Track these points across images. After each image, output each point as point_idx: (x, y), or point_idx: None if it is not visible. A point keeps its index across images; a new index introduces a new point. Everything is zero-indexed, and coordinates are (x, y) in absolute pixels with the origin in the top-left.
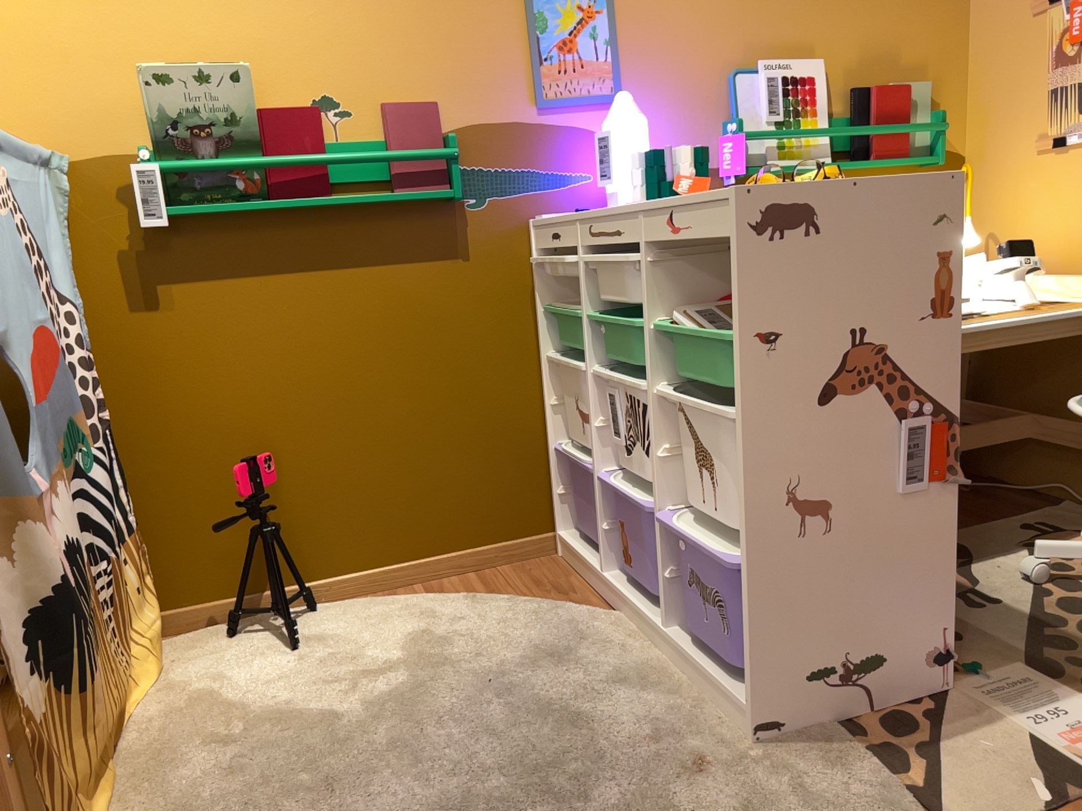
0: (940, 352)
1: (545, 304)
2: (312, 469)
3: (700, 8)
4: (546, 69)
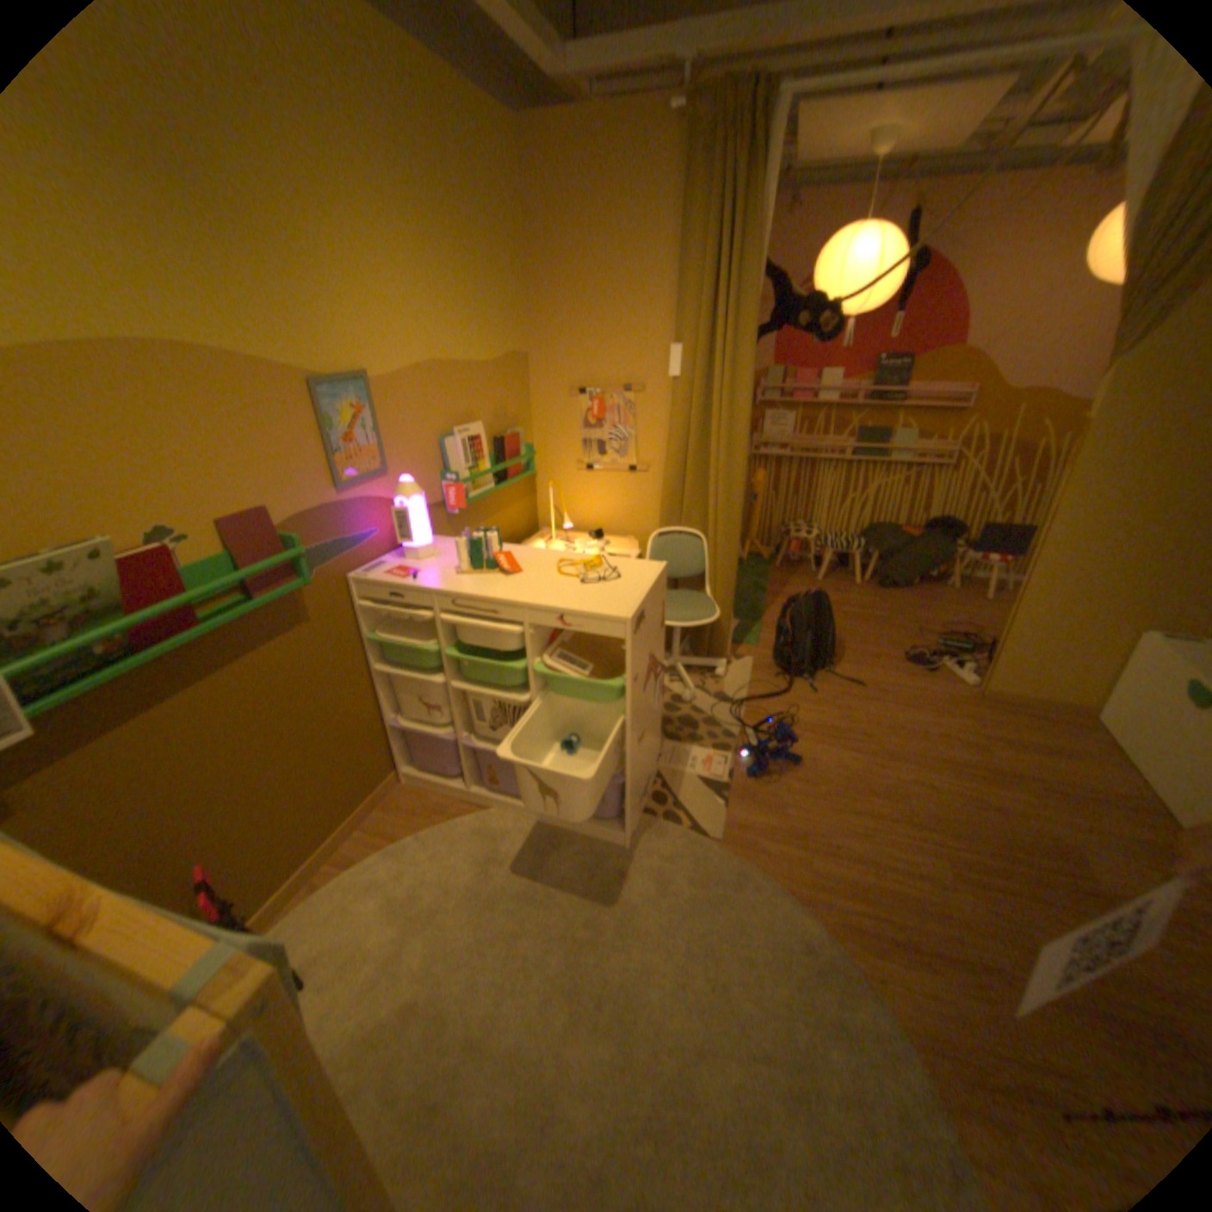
0: (661, 643)
1: (370, 634)
2: (224, 848)
3: (419, 396)
4: (338, 460)
